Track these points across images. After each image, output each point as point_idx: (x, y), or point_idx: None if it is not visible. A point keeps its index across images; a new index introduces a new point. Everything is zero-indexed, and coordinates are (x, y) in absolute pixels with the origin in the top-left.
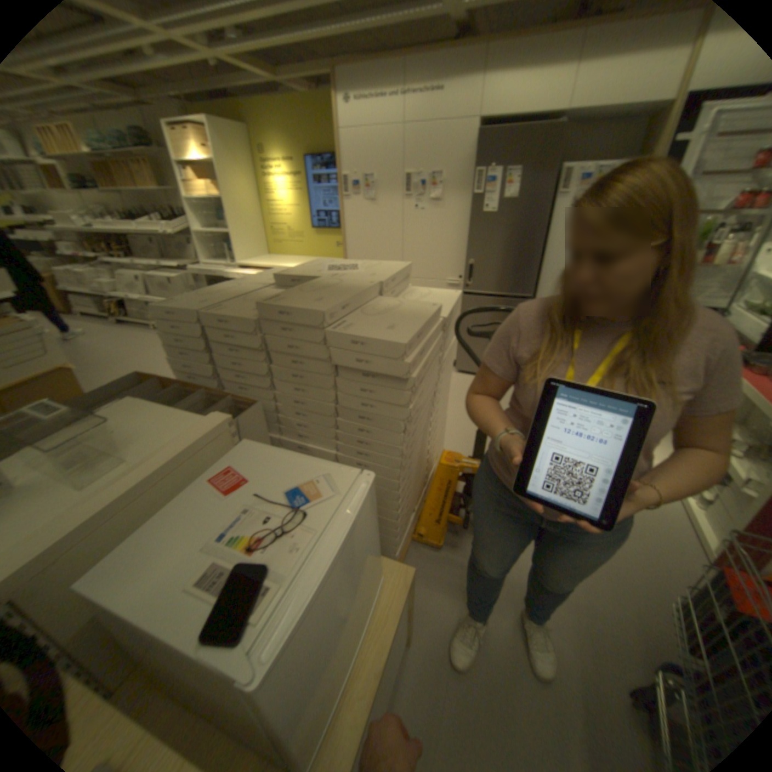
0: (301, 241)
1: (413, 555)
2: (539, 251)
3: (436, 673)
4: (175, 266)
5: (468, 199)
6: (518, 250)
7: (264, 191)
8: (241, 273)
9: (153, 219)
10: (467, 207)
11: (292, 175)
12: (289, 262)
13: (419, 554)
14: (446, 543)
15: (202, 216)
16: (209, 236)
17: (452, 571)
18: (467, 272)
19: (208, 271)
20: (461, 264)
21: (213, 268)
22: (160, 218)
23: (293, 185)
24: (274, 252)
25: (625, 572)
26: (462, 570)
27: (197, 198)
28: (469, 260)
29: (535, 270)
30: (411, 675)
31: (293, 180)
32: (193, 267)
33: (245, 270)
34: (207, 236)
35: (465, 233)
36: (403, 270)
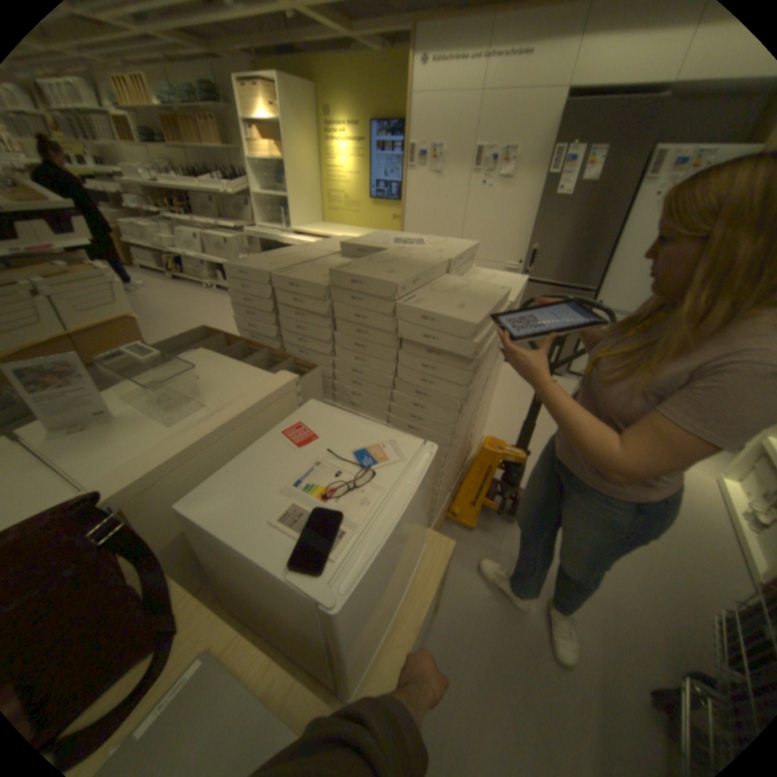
0: (358, 211)
1: (445, 532)
2: (614, 241)
3: (460, 642)
4: (235, 227)
5: (543, 178)
6: (590, 239)
7: (327, 156)
8: (298, 240)
9: (217, 178)
10: (540, 187)
11: (357, 140)
12: (345, 232)
13: (452, 532)
14: (479, 526)
15: (264, 178)
16: (270, 199)
17: (483, 552)
18: (531, 258)
19: (266, 234)
20: (525, 248)
21: (271, 232)
22: (224, 177)
23: (358, 151)
24: (330, 221)
25: (661, 581)
26: (493, 554)
27: (262, 159)
28: (534, 245)
29: (606, 262)
30: (436, 639)
31: (358, 146)
32: (252, 229)
33: (302, 237)
34: (267, 199)
35: (534, 216)
36: (471, 249)
